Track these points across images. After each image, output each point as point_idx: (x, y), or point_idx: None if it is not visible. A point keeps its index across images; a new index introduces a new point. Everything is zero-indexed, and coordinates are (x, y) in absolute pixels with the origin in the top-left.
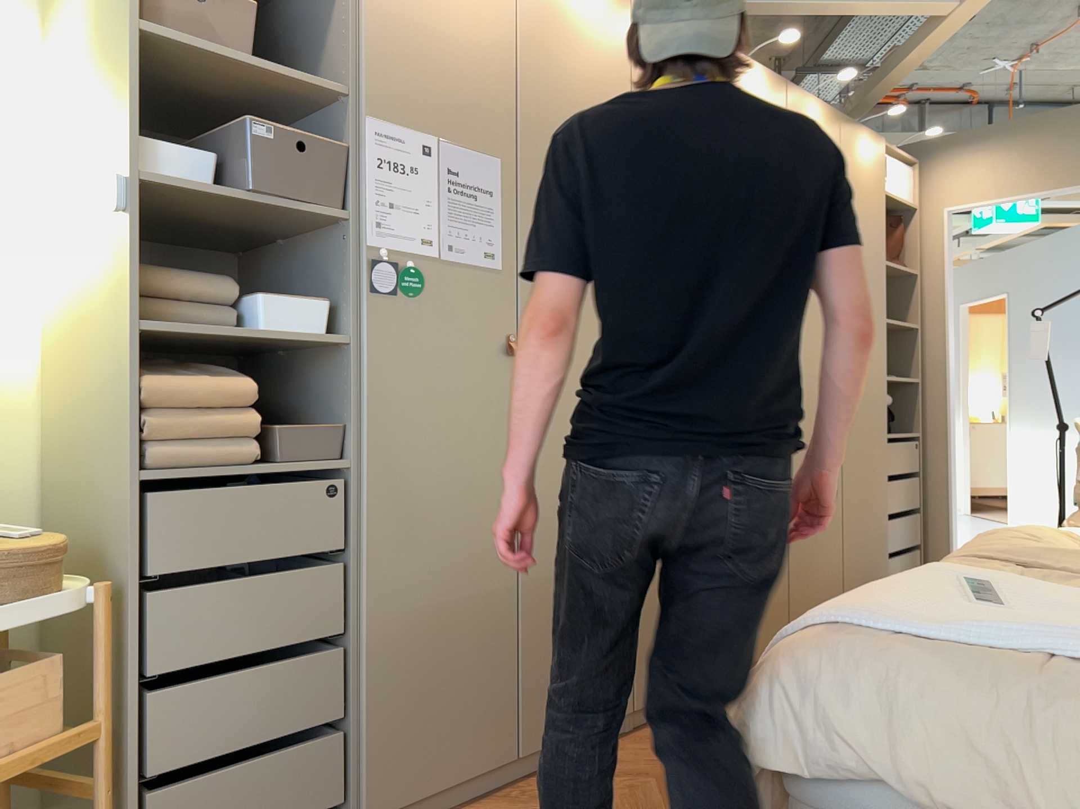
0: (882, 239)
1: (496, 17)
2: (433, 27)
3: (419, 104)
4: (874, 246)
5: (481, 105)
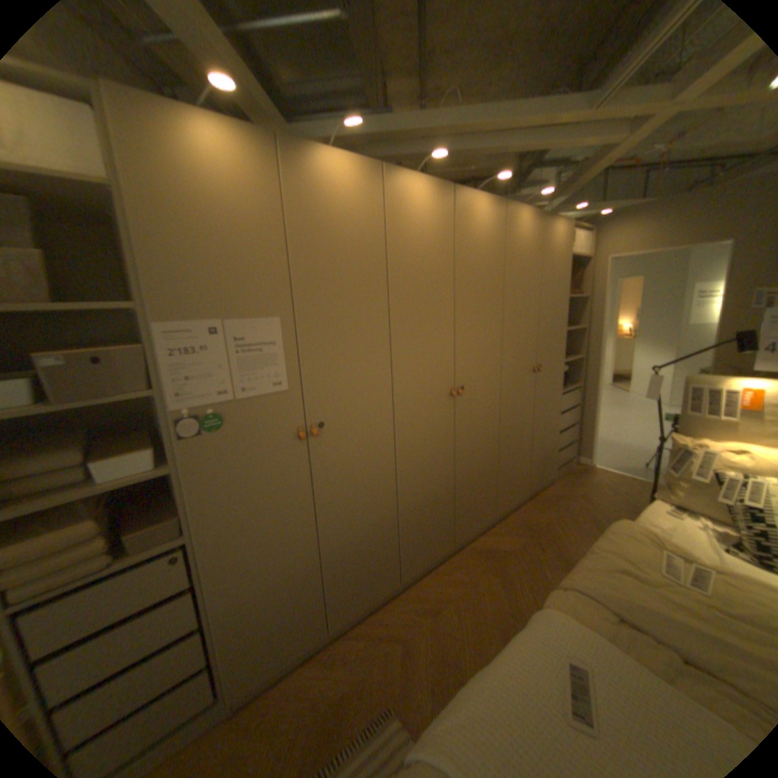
0: (568, 278)
1: (263, 216)
2: (205, 239)
3: (203, 299)
4: (563, 284)
5: (258, 285)
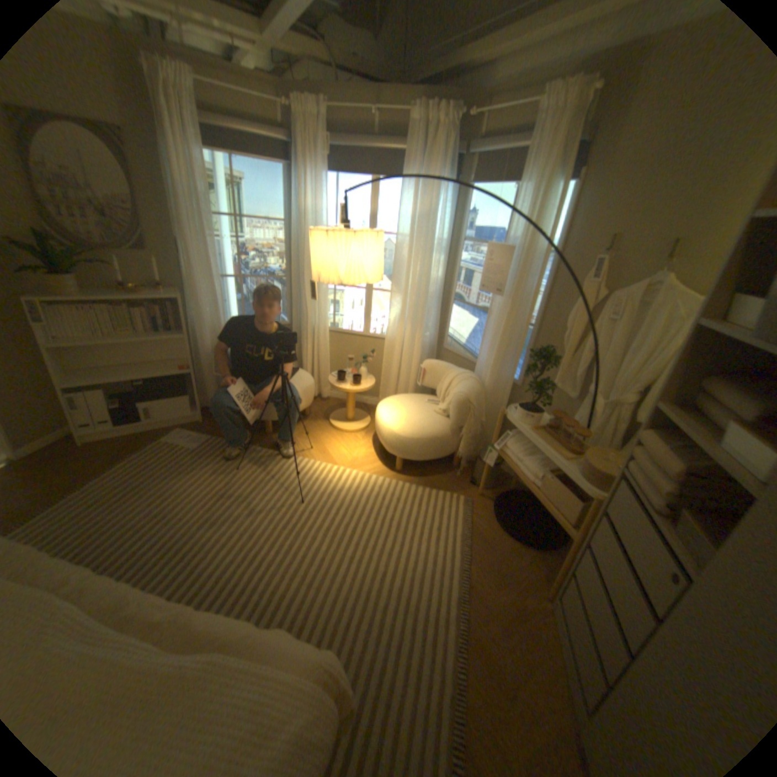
0: None
1: None
2: None
3: None
4: None
5: None
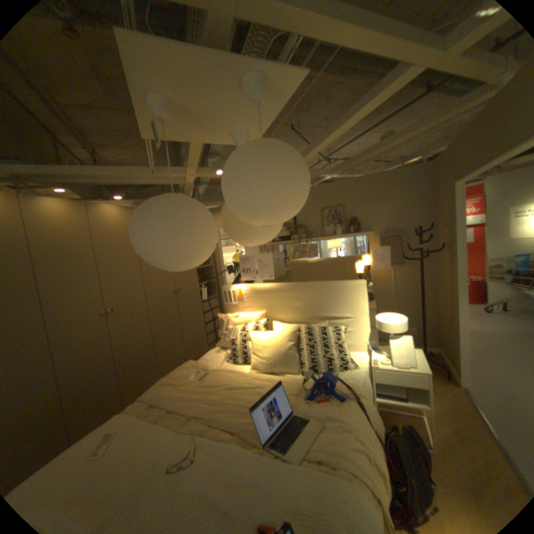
0: None
1: None
2: None
3: None
4: None
5: None
